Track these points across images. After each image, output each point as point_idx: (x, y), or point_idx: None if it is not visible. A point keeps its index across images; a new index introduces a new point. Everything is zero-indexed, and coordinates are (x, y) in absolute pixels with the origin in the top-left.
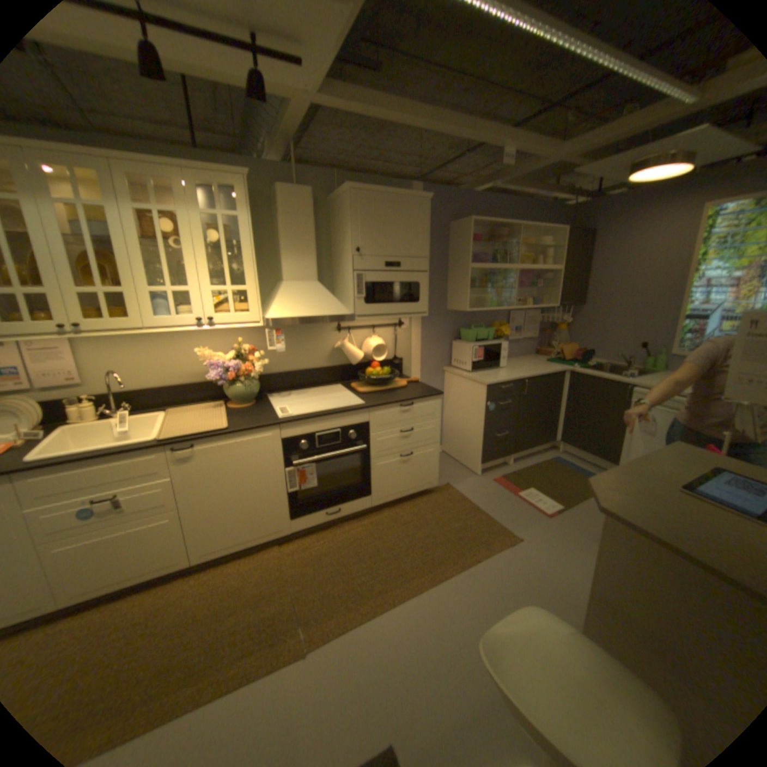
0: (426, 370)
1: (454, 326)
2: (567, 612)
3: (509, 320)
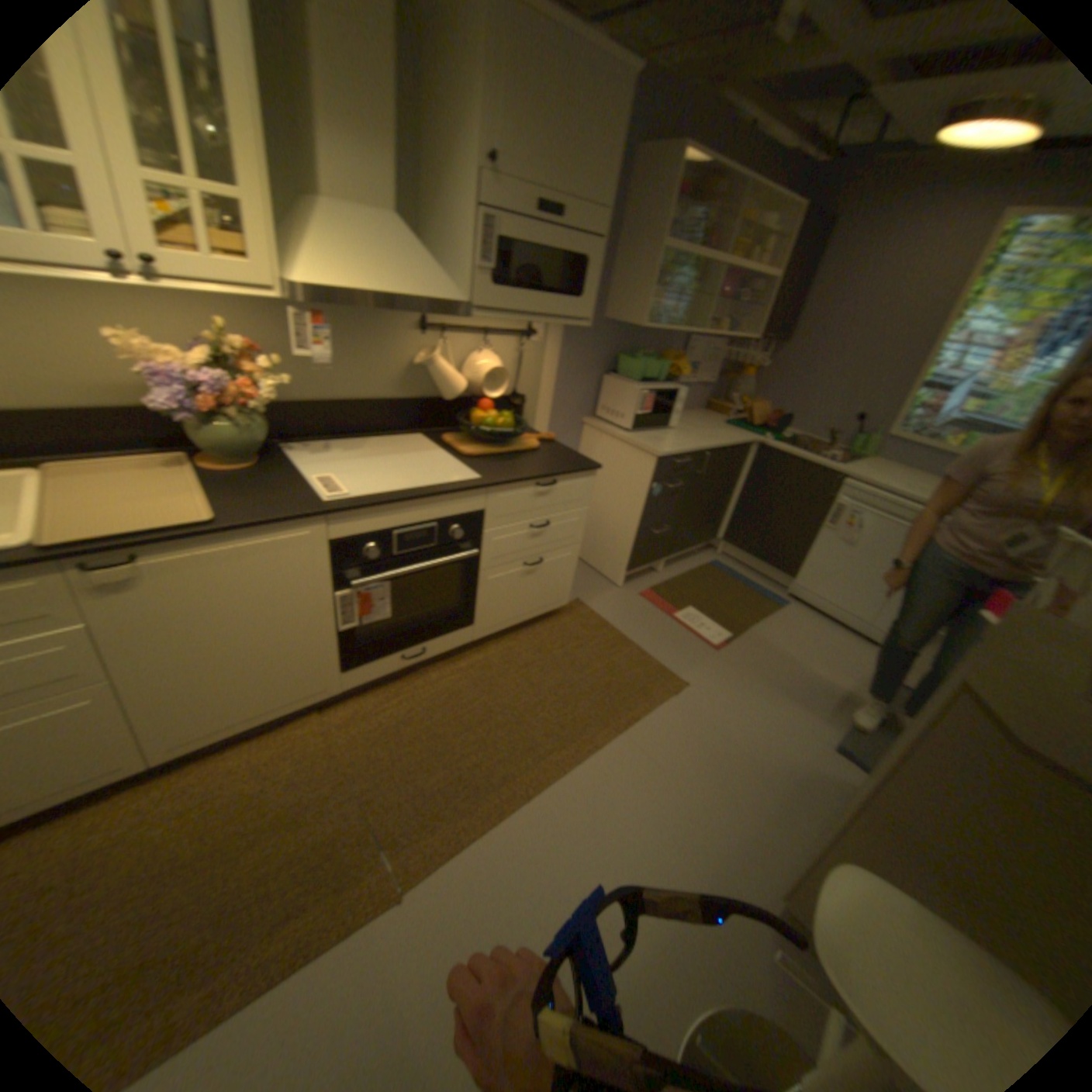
0: (560, 419)
1: (613, 349)
2: (754, 783)
3: (687, 351)
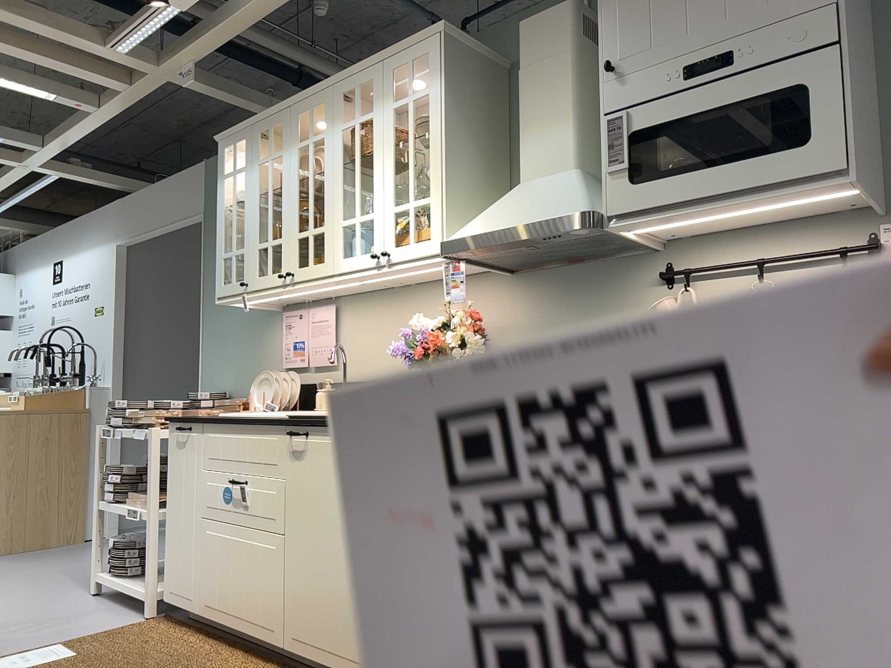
0: None
1: None
2: None
3: None
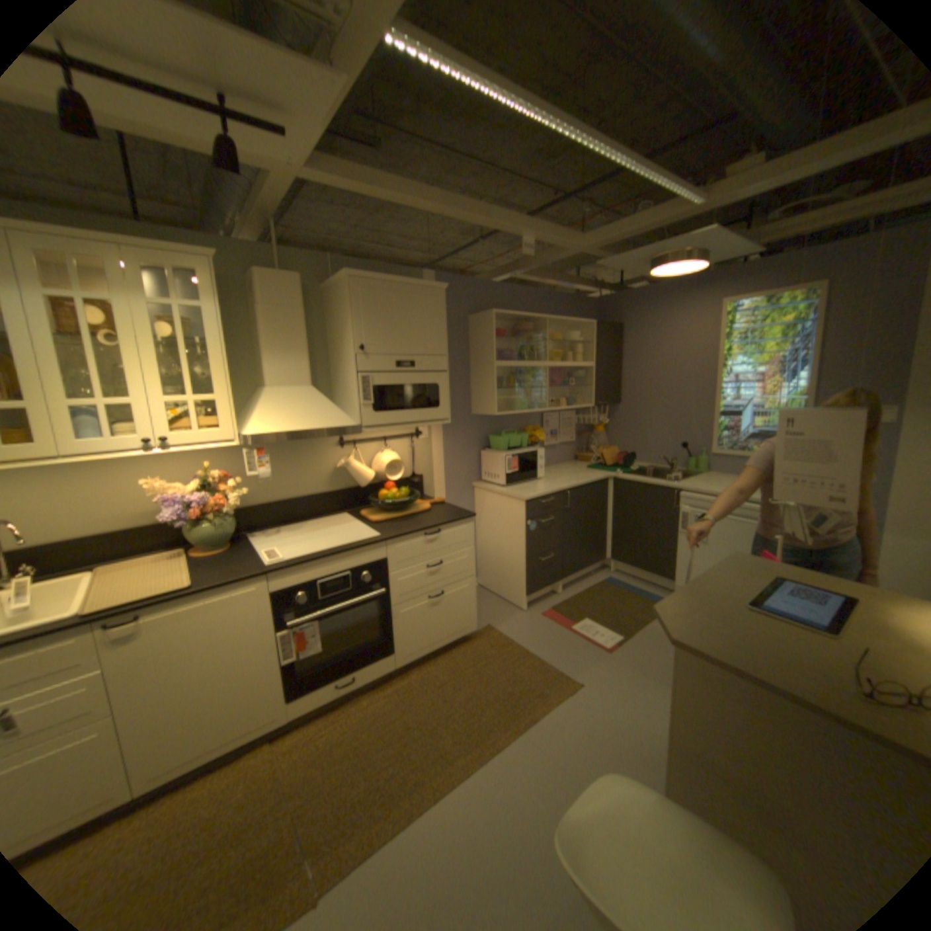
0: (452, 487)
1: (482, 433)
2: (642, 768)
3: (542, 424)
